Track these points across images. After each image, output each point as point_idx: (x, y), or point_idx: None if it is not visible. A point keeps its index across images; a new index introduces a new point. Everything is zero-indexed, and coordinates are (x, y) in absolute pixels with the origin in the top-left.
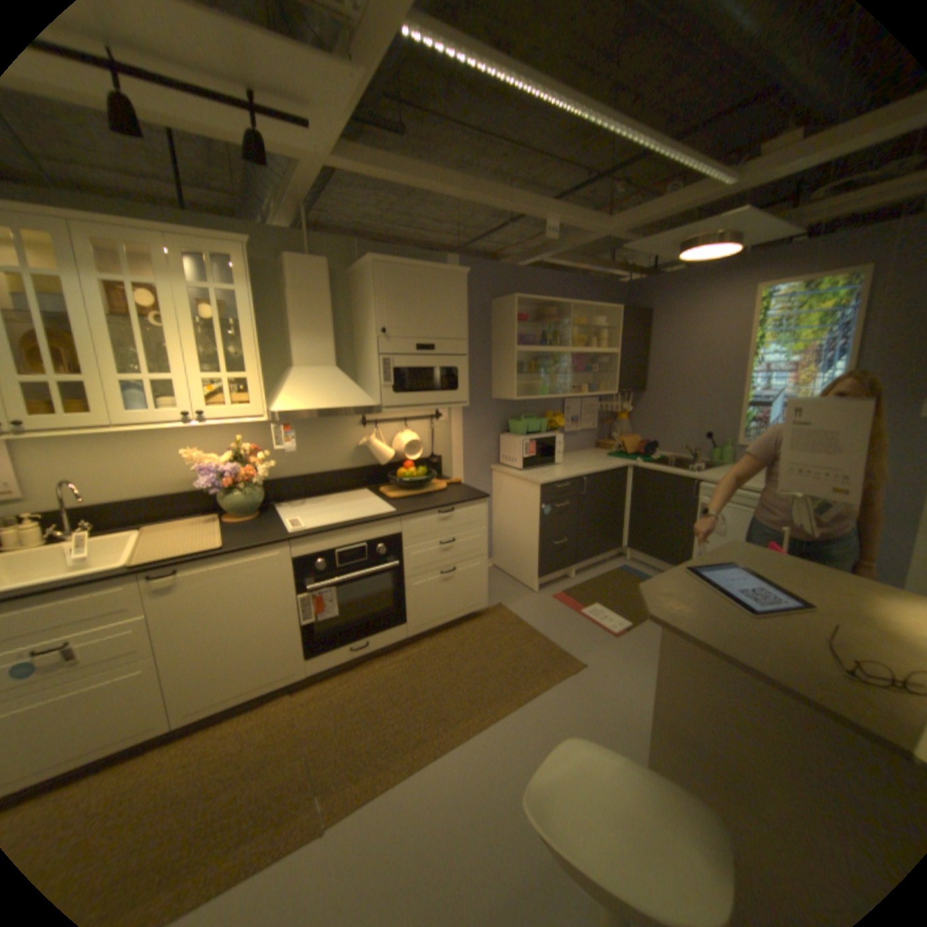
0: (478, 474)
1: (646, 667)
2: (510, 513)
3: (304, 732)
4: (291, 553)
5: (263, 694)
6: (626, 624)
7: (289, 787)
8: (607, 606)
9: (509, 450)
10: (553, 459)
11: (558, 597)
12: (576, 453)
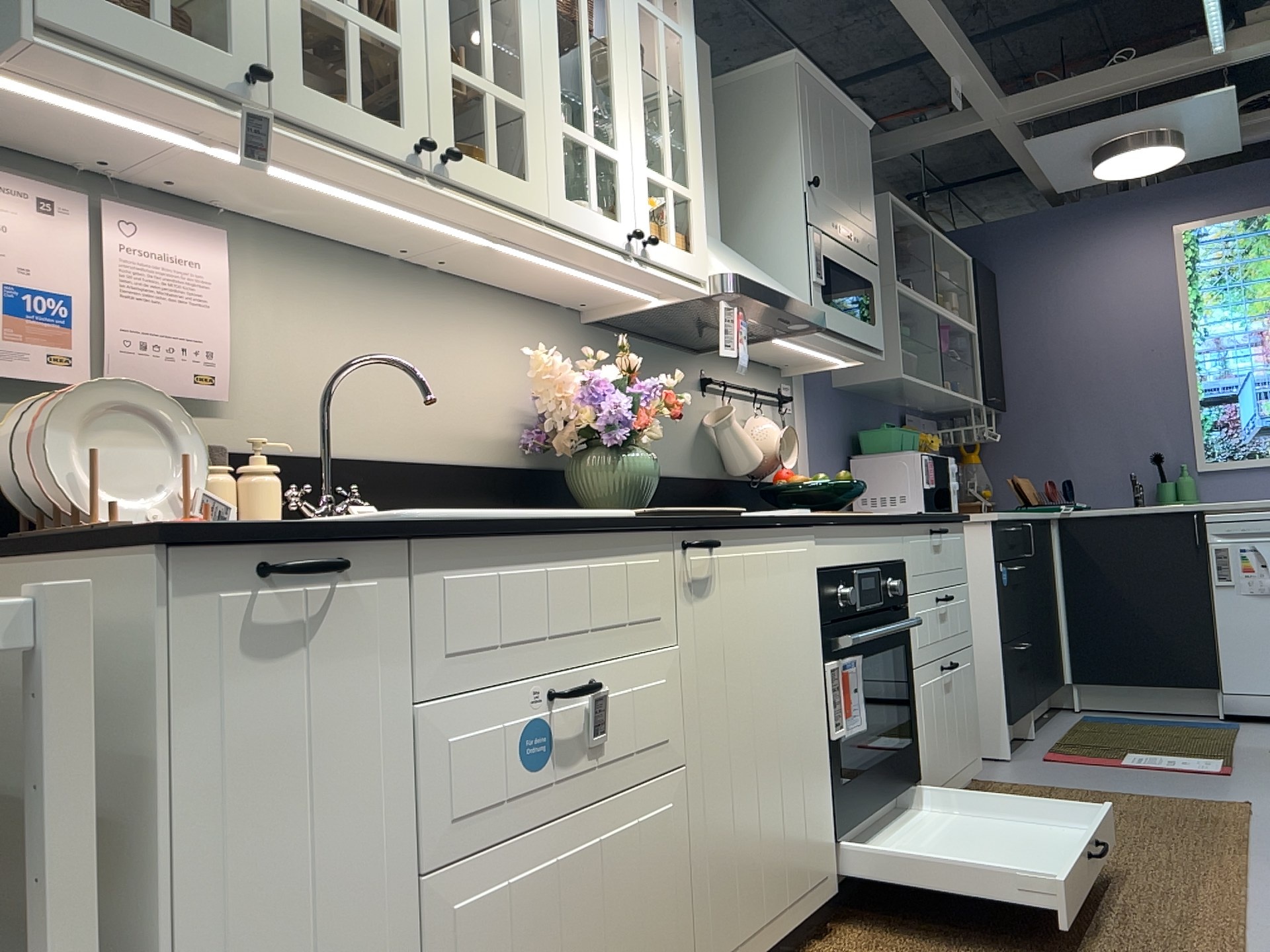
0: None
1: None
2: None
3: None
4: (816, 558)
5: (797, 926)
6: (1211, 759)
7: None
8: (1146, 750)
9: (882, 483)
10: (952, 501)
11: (1053, 755)
12: None
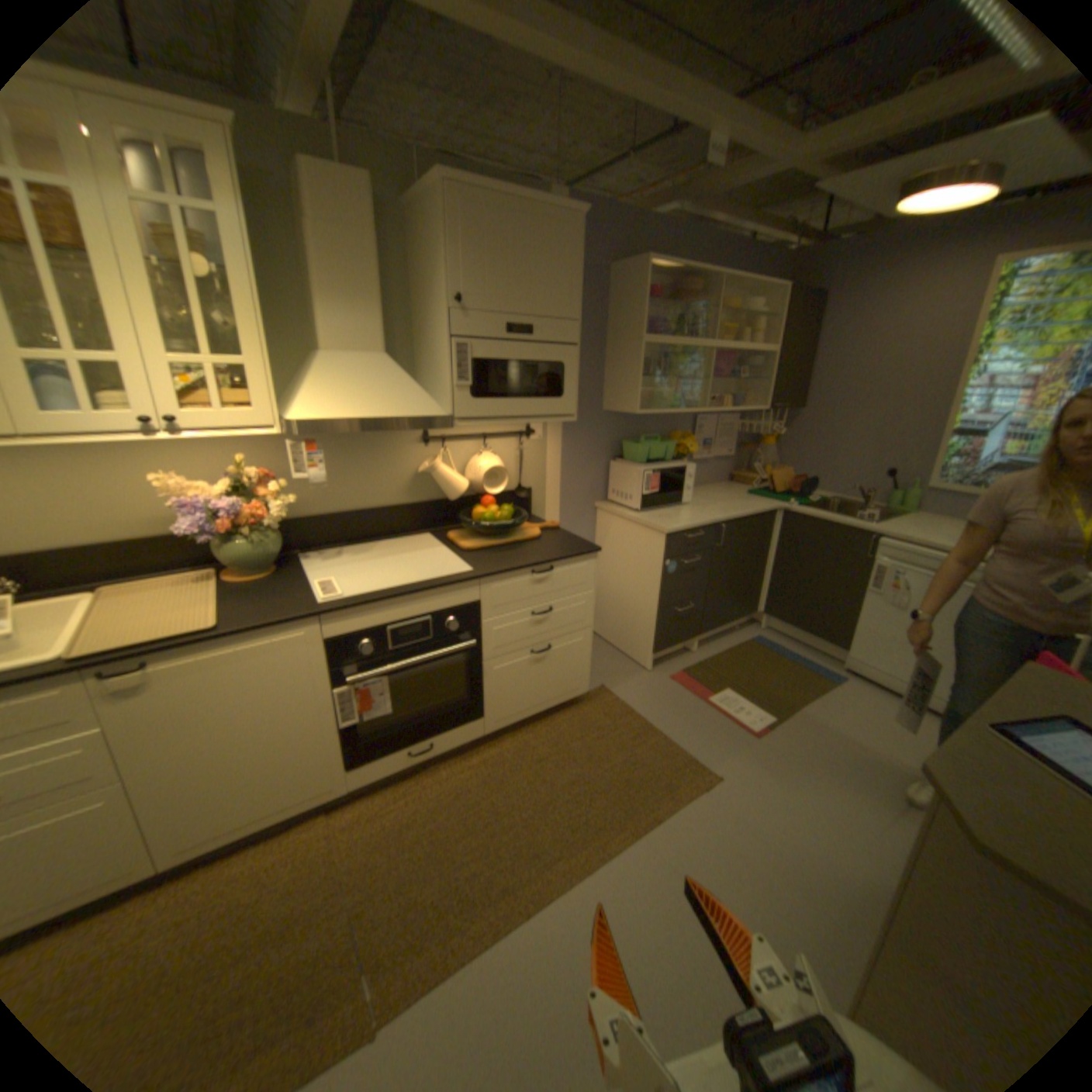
0: (578, 513)
1: (800, 782)
2: (619, 567)
3: (346, 871)
4: (323, 632)
5: (289, 817)
6: (768, 719)
7: (326, 958)
8: (741, 692)
9: (623, 482)
10: (681, 497)
11: (677, 678)
12: (704, 488)
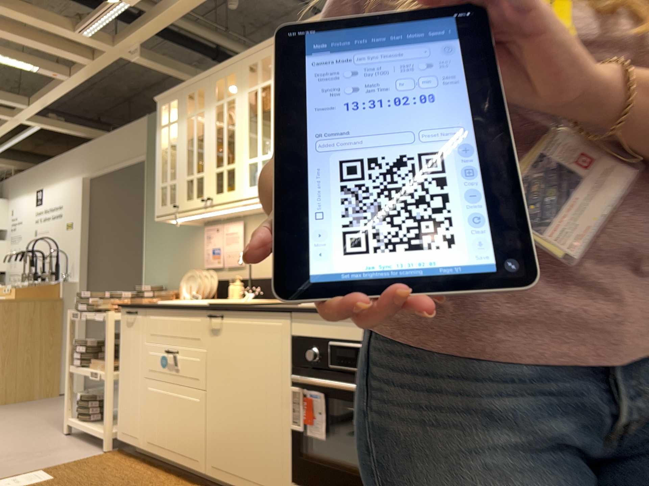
0: None
1: None
2: None
3: None
4: (292, 329)
5: None
6: None
7: None
8: None
9: None
10: None
11: None
12: None
